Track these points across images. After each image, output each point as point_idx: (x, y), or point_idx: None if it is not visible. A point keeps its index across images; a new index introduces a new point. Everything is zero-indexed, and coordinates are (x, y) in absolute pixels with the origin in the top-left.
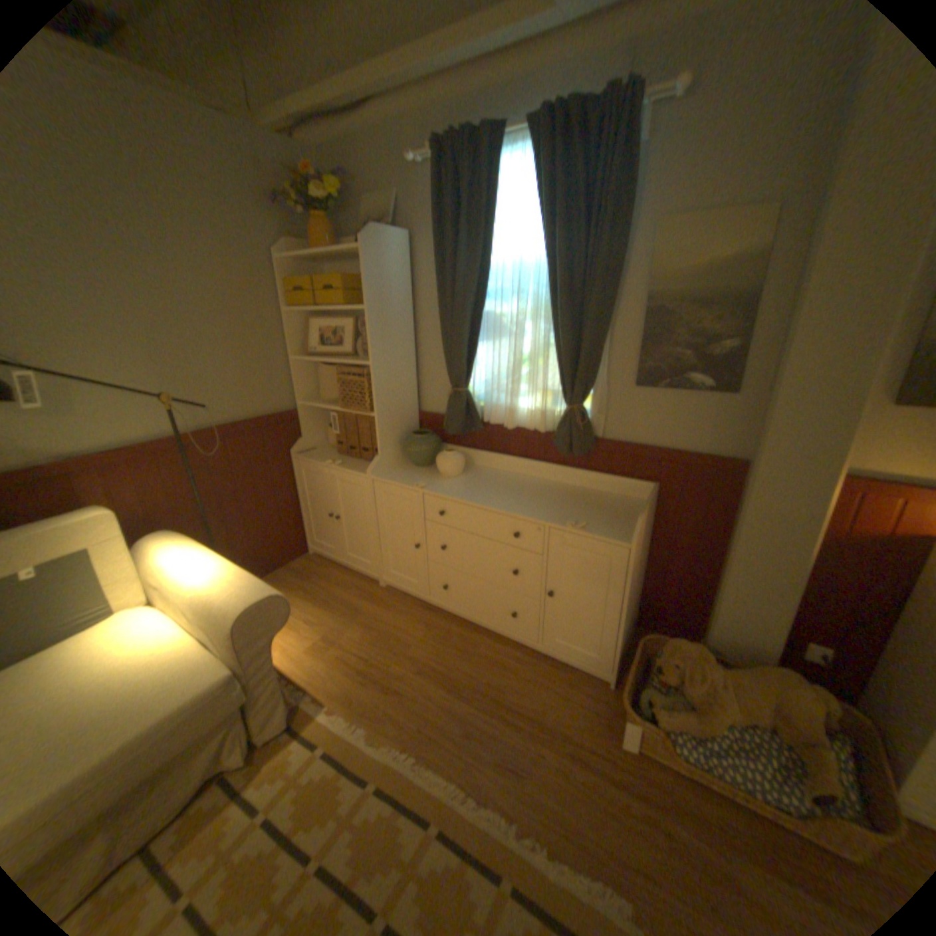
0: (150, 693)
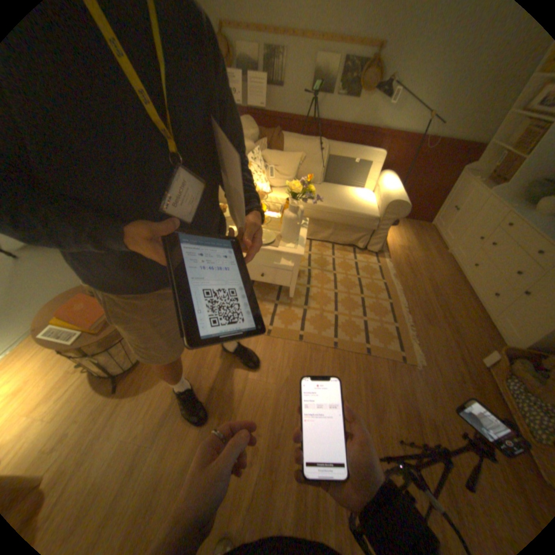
0: (360, 207)
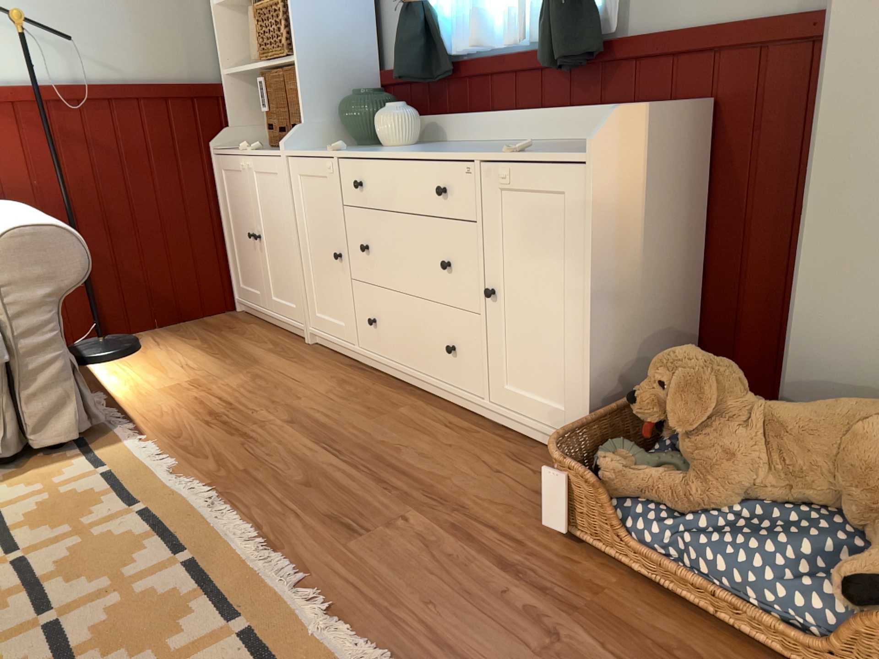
0: None
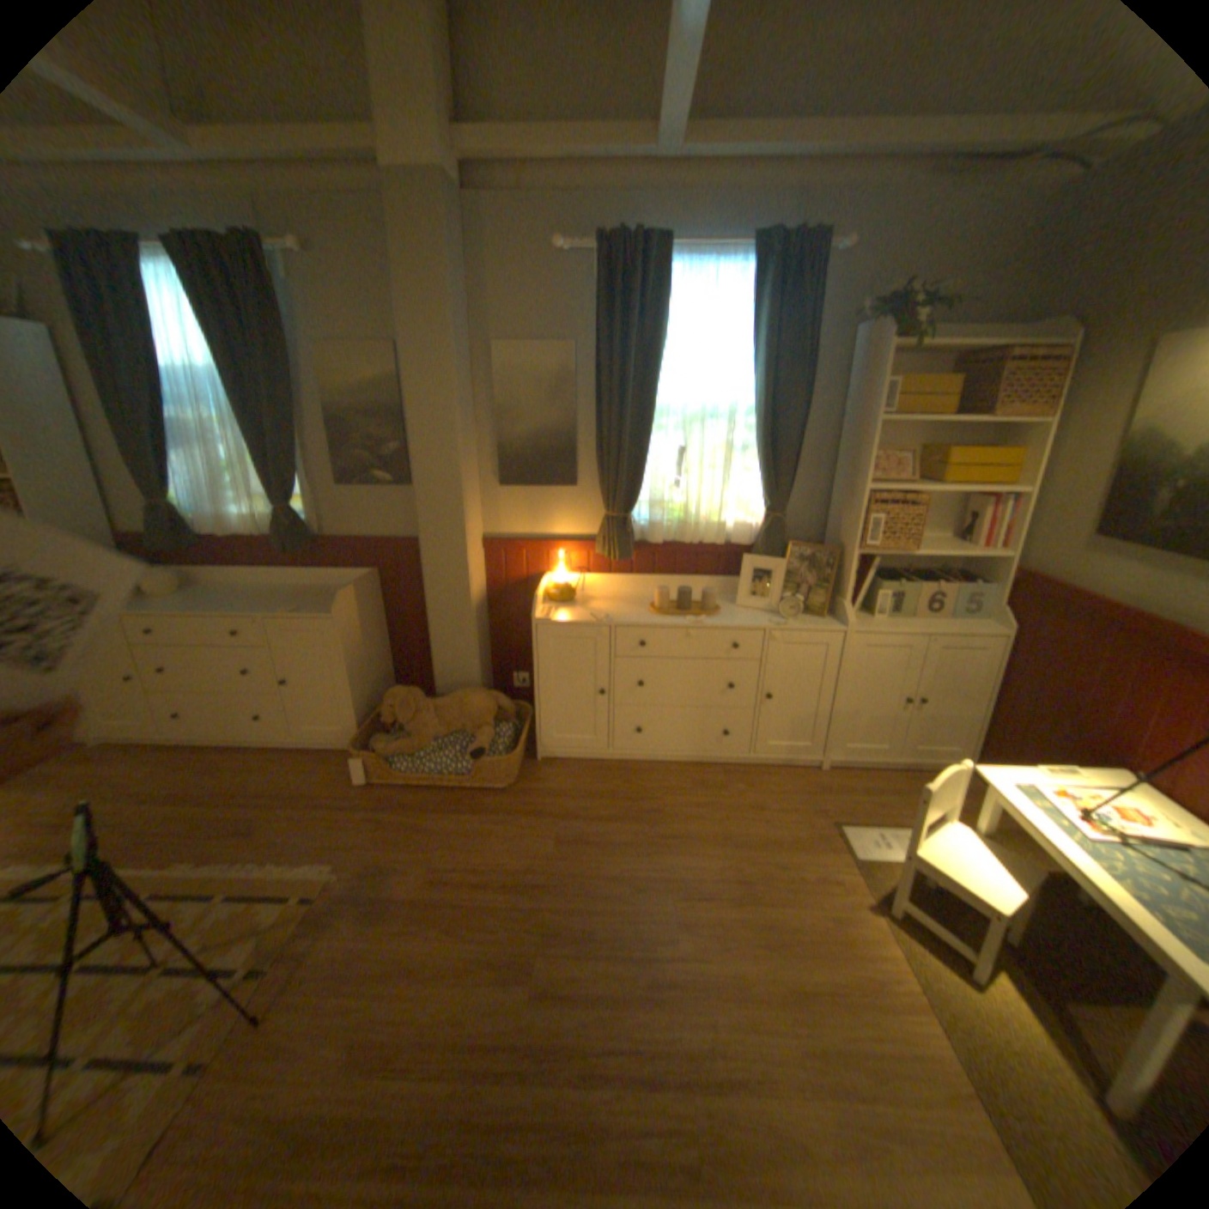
0: None
